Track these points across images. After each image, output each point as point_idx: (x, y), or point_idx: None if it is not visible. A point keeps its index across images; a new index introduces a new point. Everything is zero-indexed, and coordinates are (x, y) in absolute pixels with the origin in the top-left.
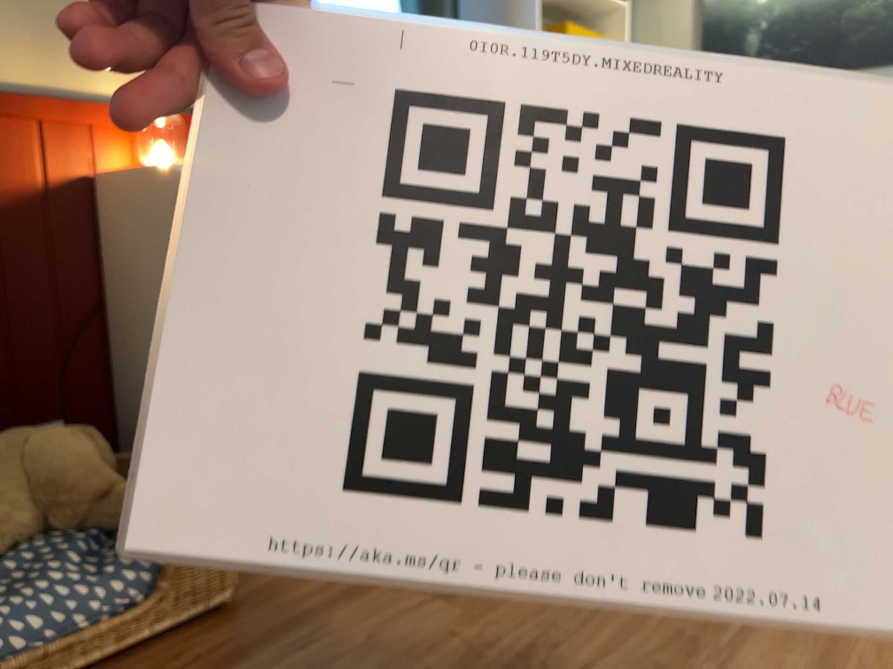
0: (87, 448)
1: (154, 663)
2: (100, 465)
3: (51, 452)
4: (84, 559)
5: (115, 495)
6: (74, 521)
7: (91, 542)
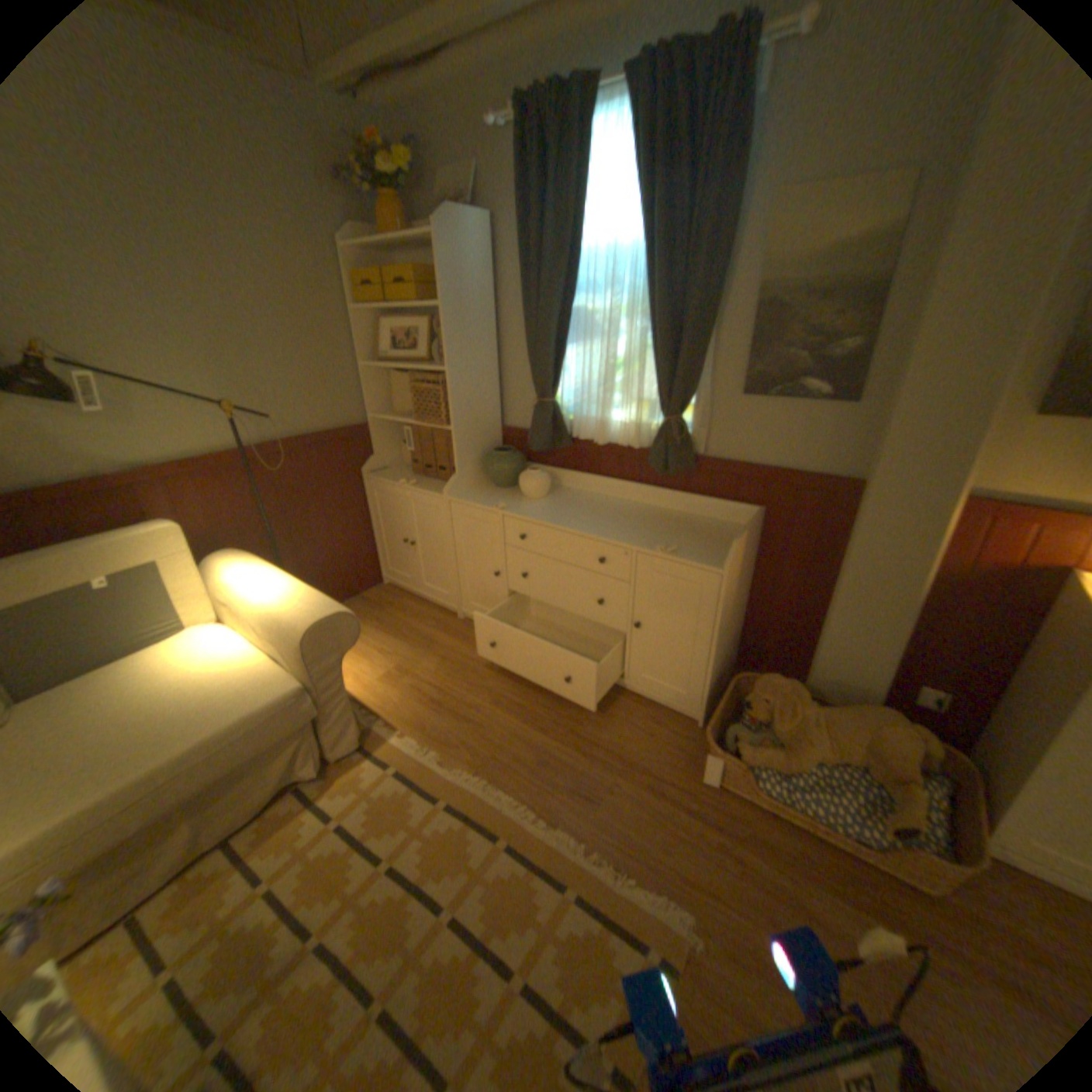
0: (916, 752)
1: (865, 879)
2: (919, 764)
3: (891, 743)
4: (868, 805)
5: (908, 790)
6: (882, 780)
7: (879, 800)
